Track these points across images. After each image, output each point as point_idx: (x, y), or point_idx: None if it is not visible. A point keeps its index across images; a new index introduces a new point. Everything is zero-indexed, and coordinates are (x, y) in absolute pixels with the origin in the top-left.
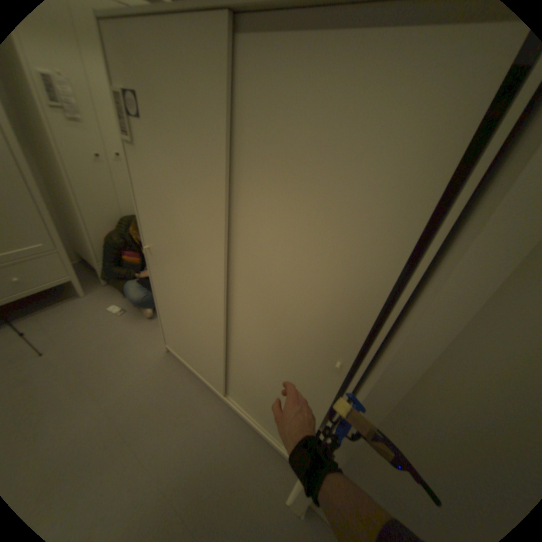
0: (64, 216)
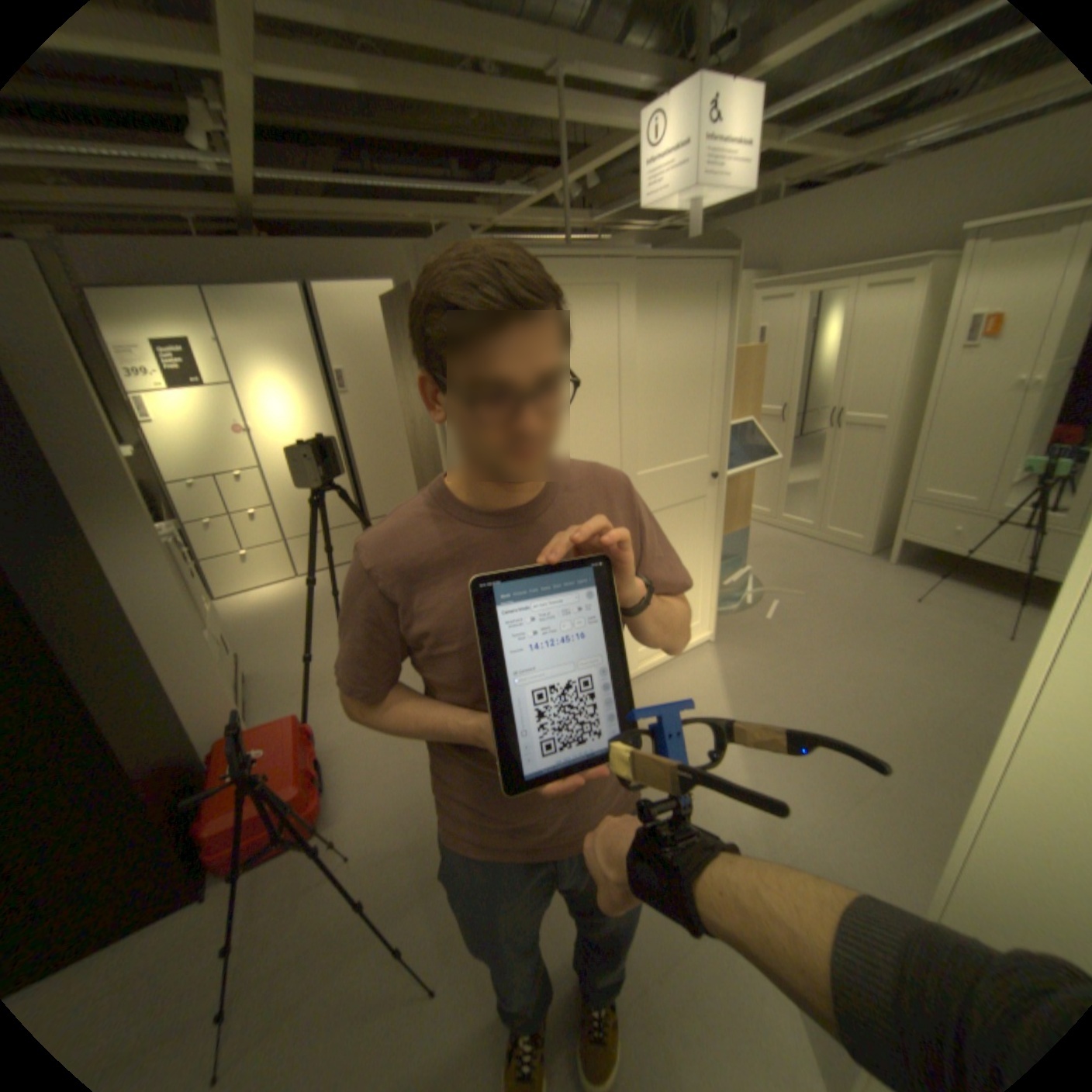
0: None
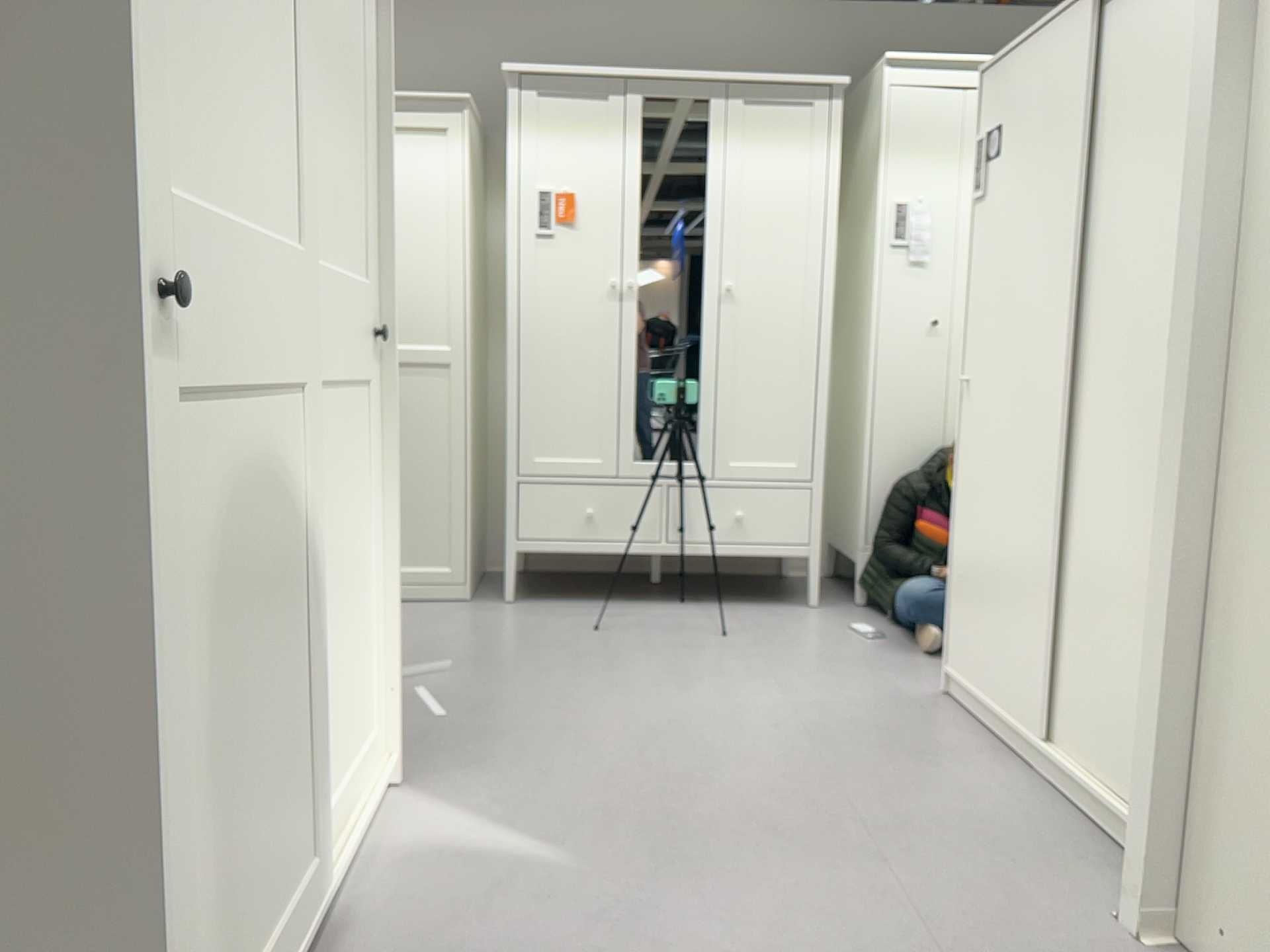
0: (837, 456)
